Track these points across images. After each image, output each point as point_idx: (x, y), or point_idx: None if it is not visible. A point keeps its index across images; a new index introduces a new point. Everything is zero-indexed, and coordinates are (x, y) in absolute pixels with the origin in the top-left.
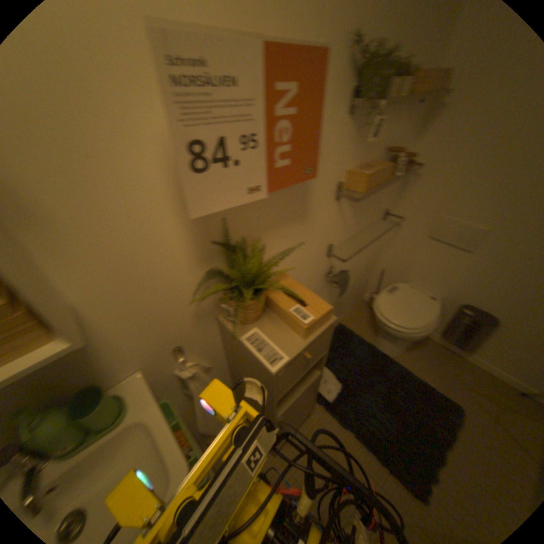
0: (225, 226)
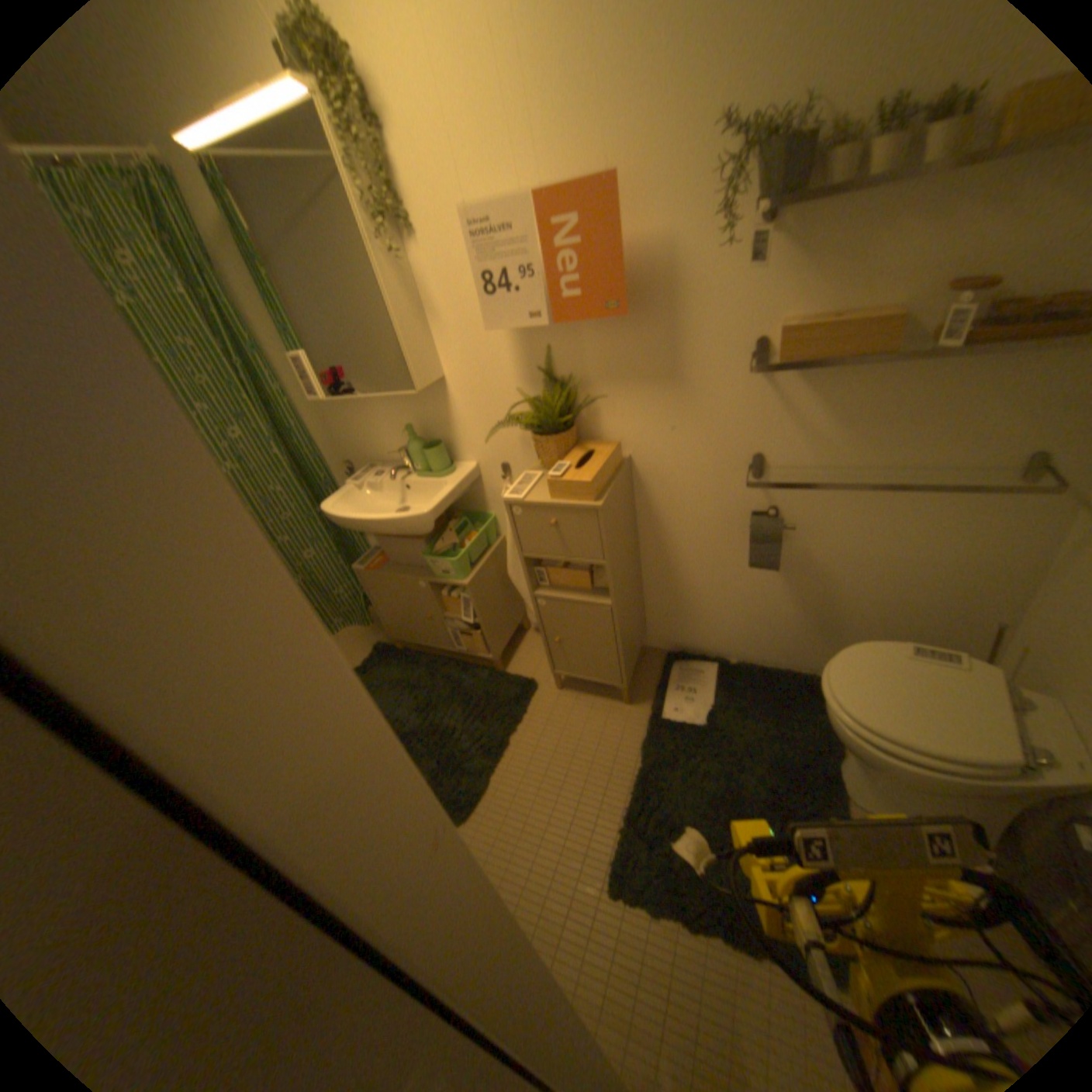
0: (548, 355)
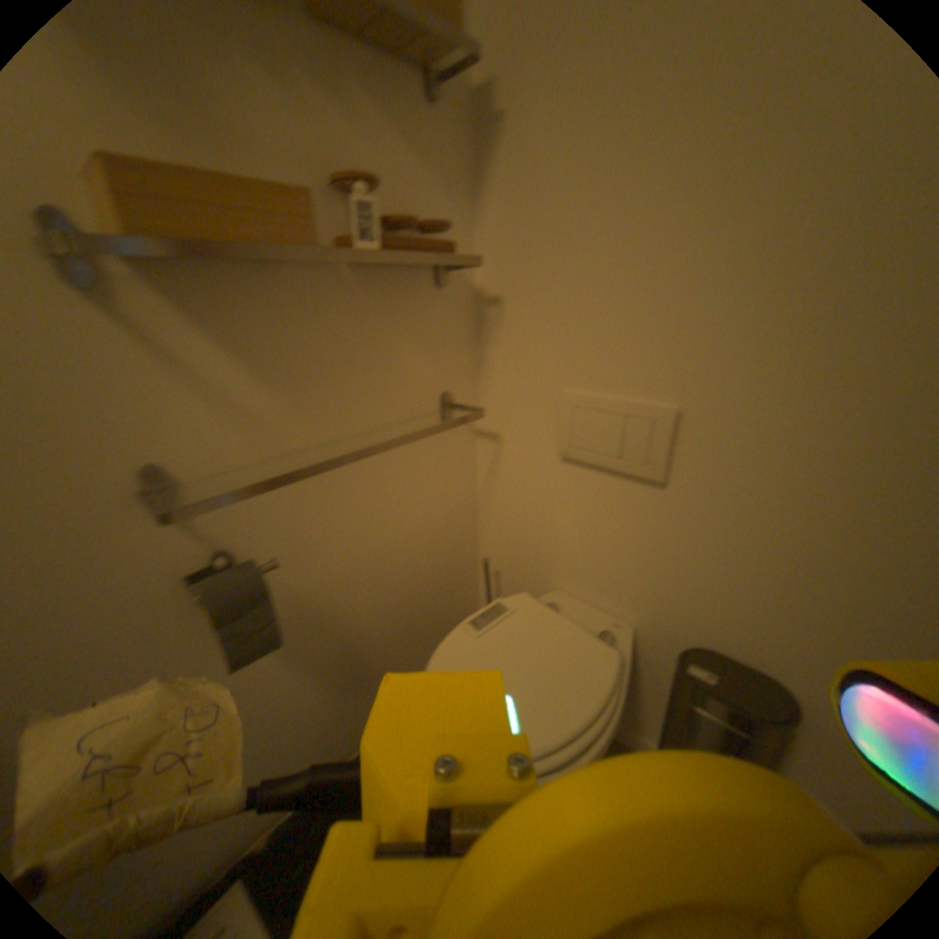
0: None
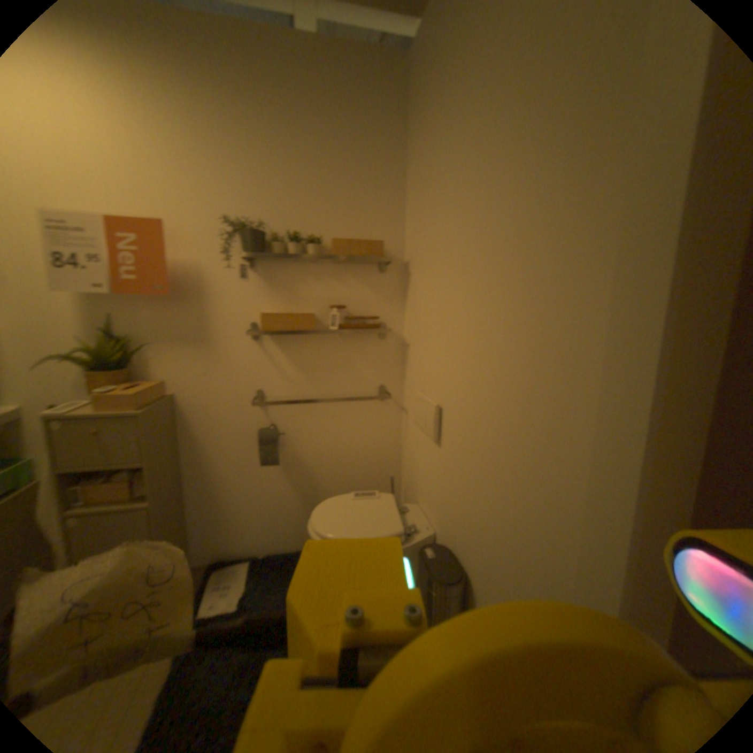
0: (106, 319)
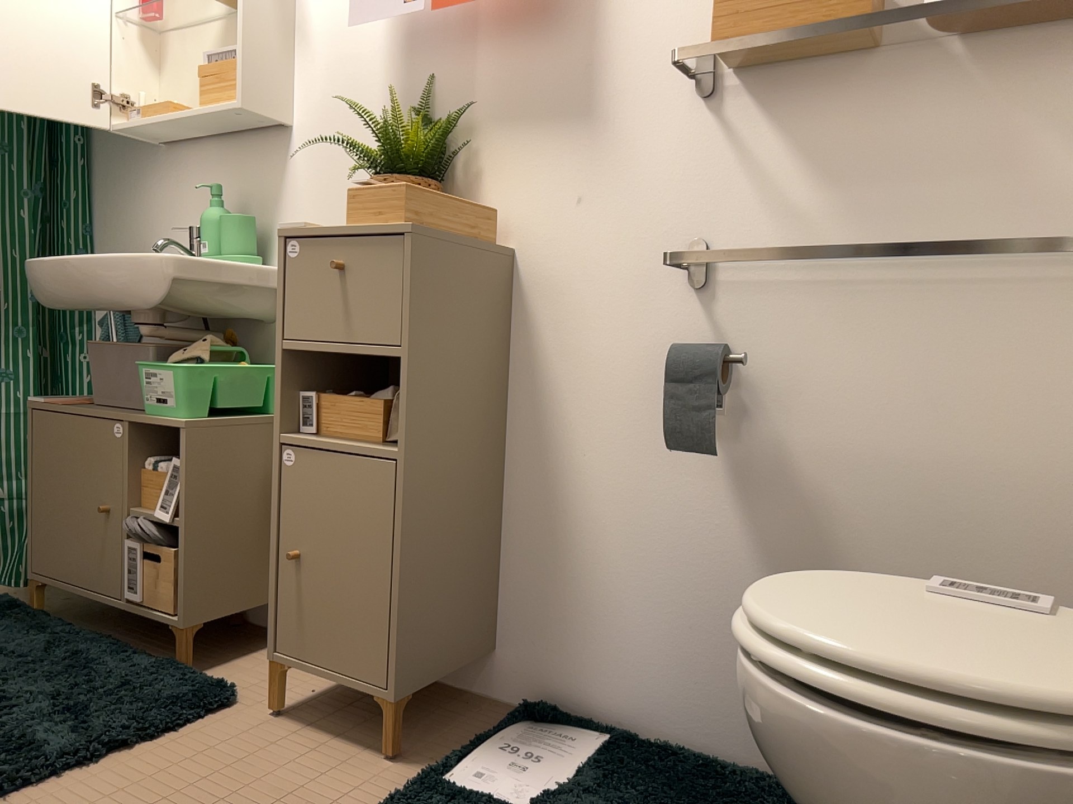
0: (430, 93)
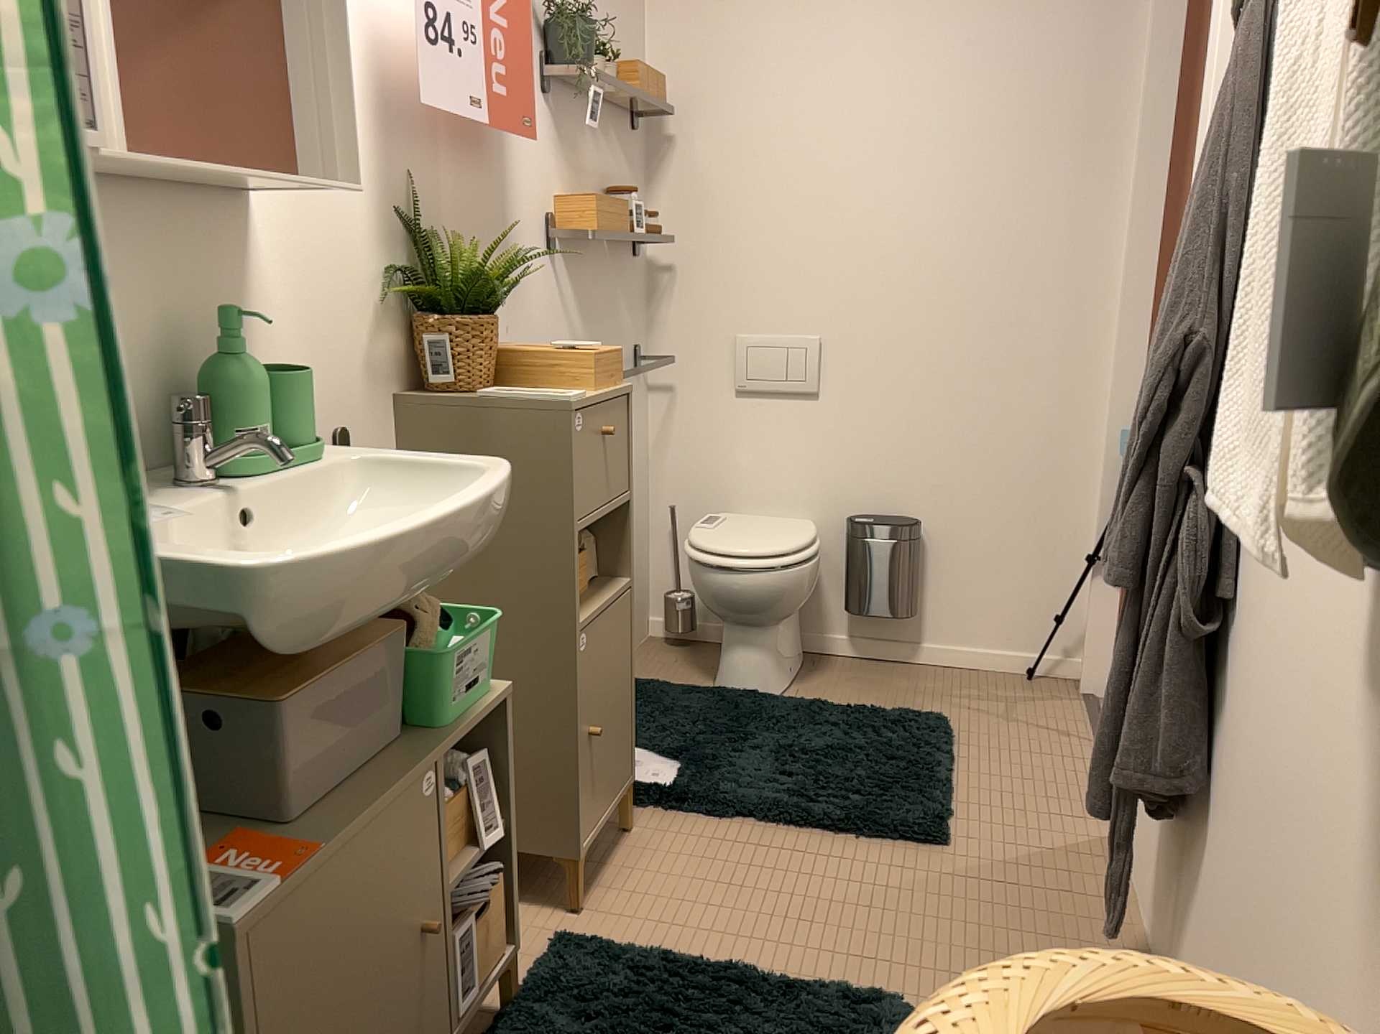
0: (413, 192)
